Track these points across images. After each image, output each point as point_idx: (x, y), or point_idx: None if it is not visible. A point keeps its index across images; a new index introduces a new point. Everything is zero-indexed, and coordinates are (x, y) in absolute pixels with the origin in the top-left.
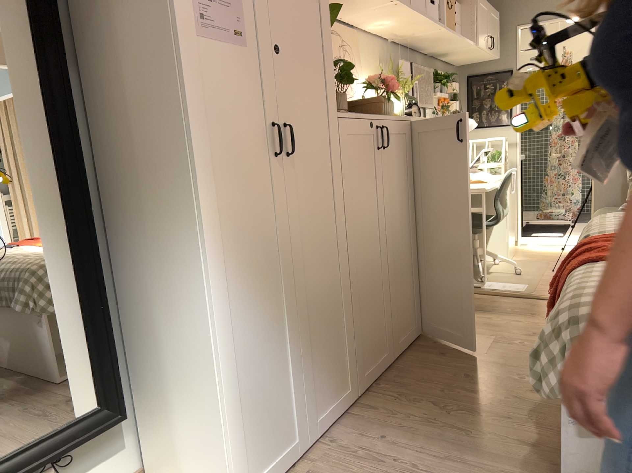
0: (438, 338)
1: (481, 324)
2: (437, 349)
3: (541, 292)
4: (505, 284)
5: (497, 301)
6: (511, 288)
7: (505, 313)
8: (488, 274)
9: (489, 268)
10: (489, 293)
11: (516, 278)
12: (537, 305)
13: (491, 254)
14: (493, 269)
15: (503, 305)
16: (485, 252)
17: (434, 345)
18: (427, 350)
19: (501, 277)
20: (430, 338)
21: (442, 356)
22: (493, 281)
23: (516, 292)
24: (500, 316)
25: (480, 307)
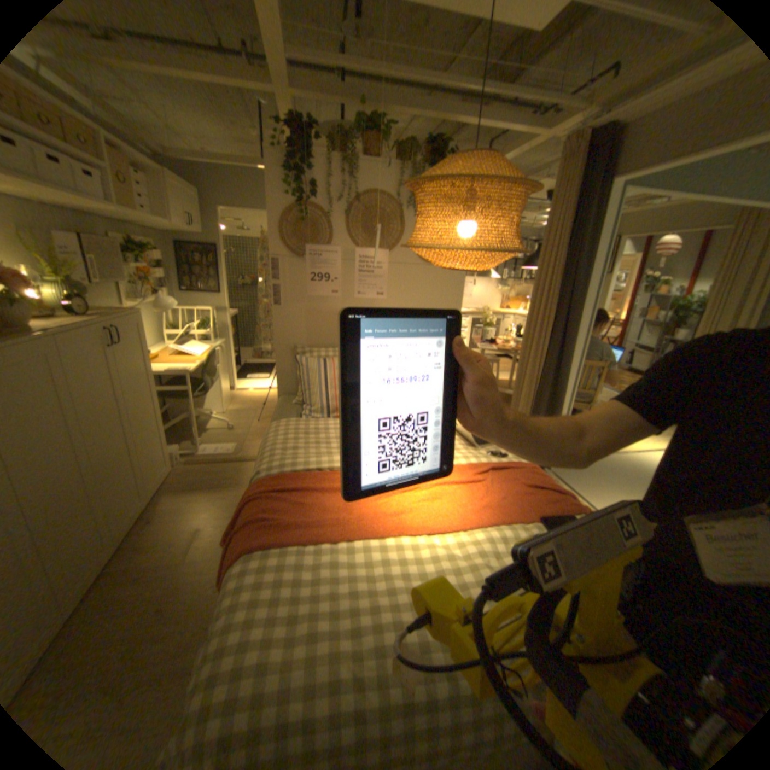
0: (136, 551)
1: (188, 513)
2: (130, 574)
3: (248, 452)
4: (219, 446)
5: (209, 472)
6: (223, 450)
7: (213, 490)
8: (206, 432)
9: (209, 423)
10: (202, 463)
11: (230, 435)
12: (242, 471)
13: (207, 414)
14: (212, 424)
15: (213, 478)
16: (203, 414)
17: (128, 568)
18: (118, 579)
19: (217, 436)
20: (125, 556)
21: (134, 587)
22: (210, 443)
23: (228, 455)
24: (208, 496)
25: (191, 485)
